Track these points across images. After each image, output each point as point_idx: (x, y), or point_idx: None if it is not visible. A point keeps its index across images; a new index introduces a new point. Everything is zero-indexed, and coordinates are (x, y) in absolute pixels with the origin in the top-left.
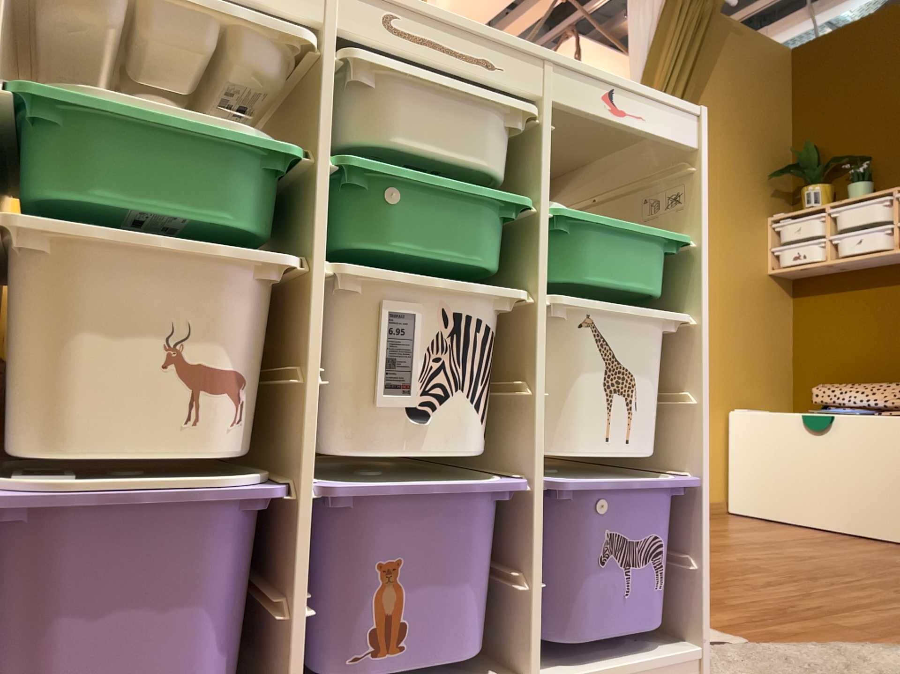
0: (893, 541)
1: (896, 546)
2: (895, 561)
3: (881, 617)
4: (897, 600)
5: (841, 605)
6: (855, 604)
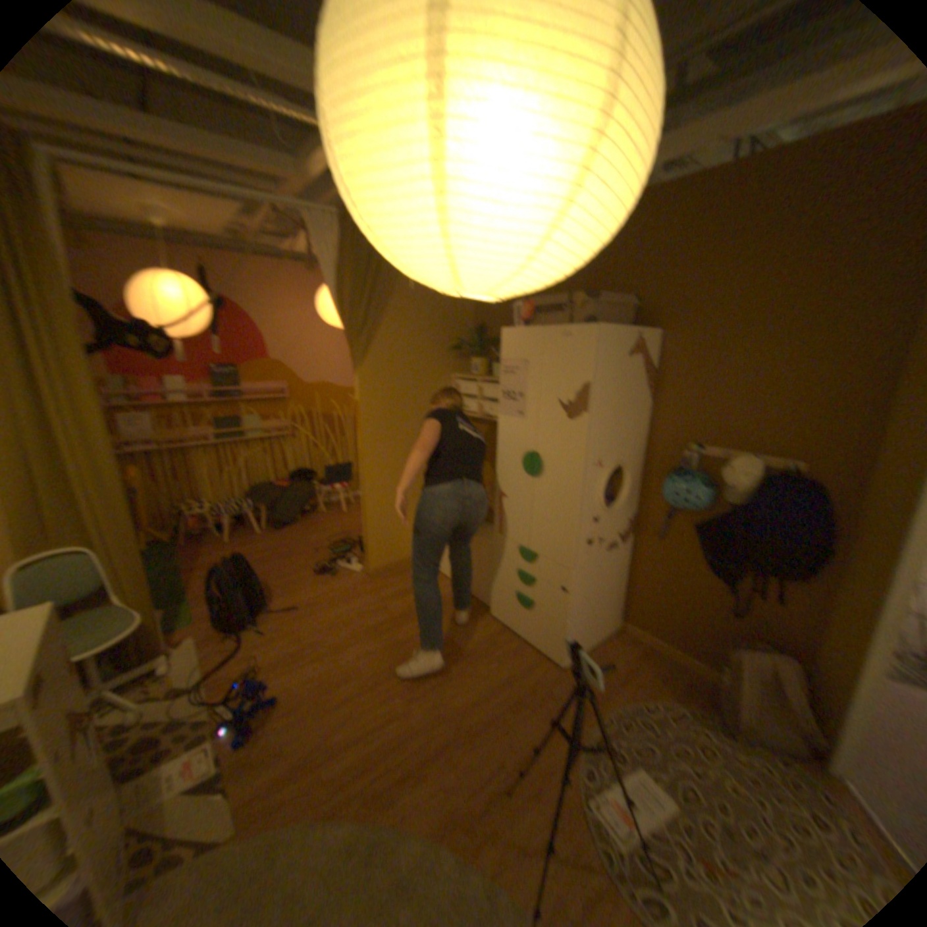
0: (482, 605)
1: (479, 612)
2: (454, 646)
3: (358, 768)
4: (395, 729)
5: (352, 748)
6: (363, 743)
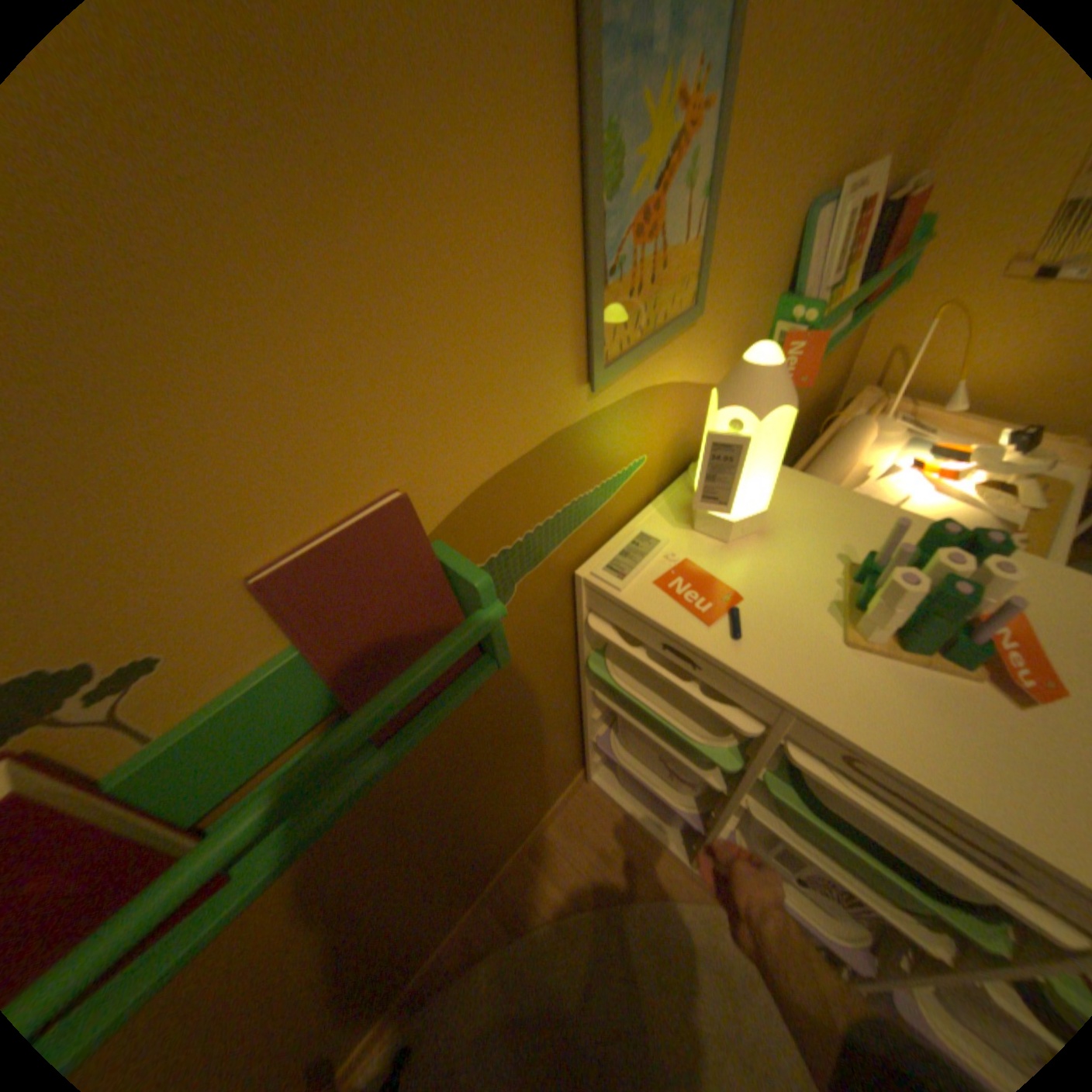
0: None
1: None
2: None
3: None
4: None
5: None
6: None
